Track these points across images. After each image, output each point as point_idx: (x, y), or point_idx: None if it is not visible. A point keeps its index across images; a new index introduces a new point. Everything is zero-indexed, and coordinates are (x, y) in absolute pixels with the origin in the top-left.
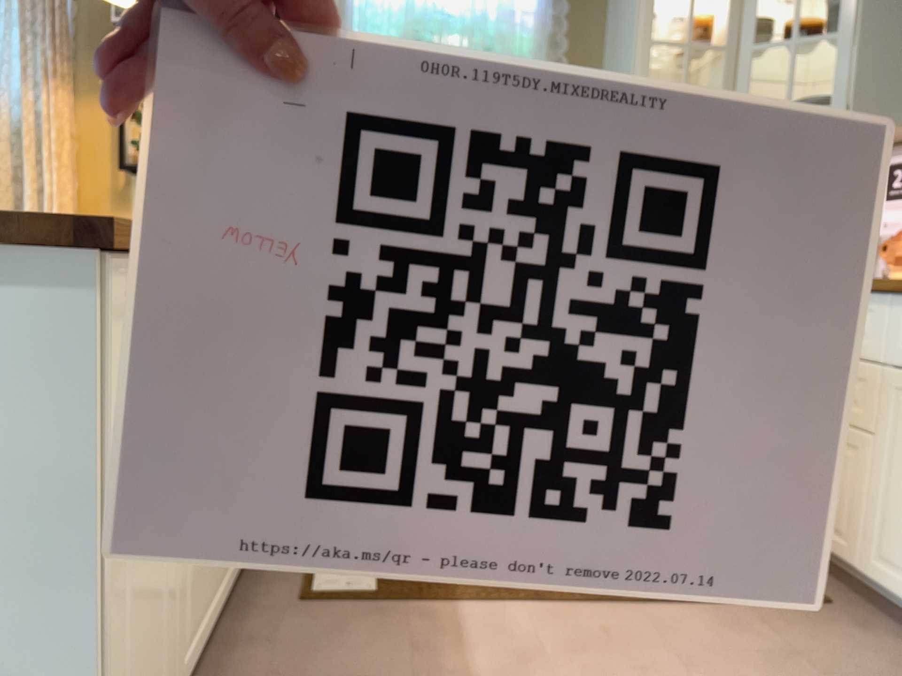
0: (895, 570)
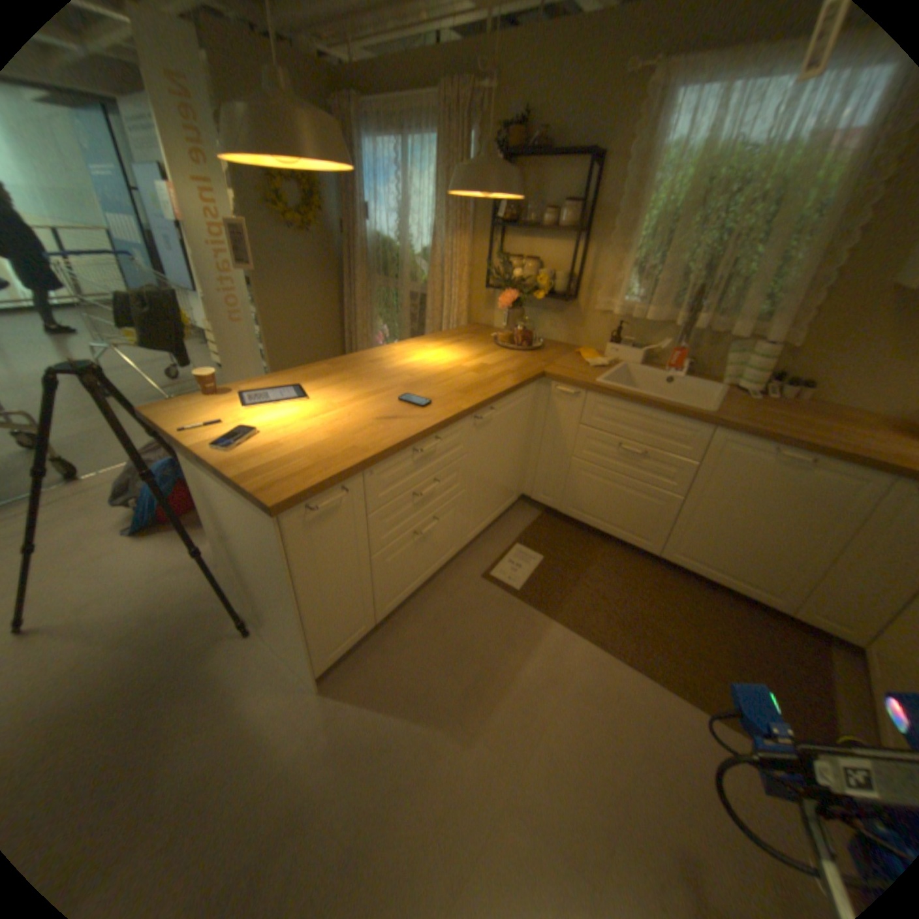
0: None
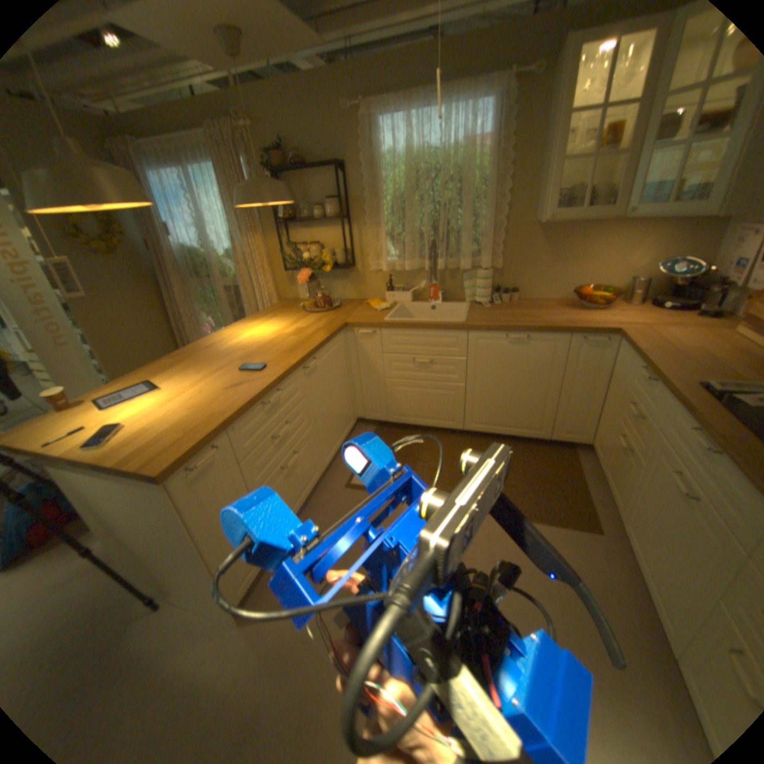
0: (636, 537)
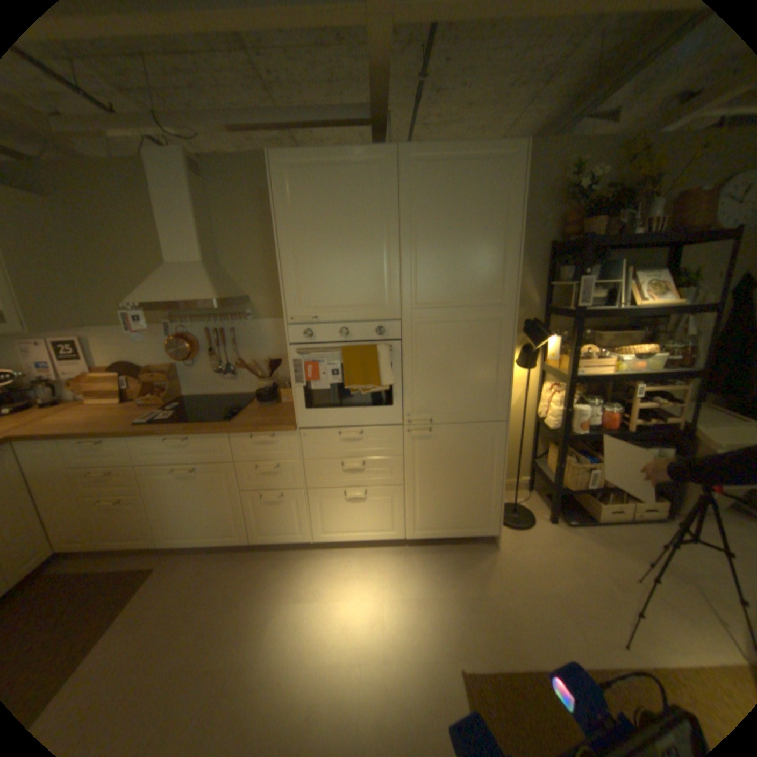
0: (172, 539)
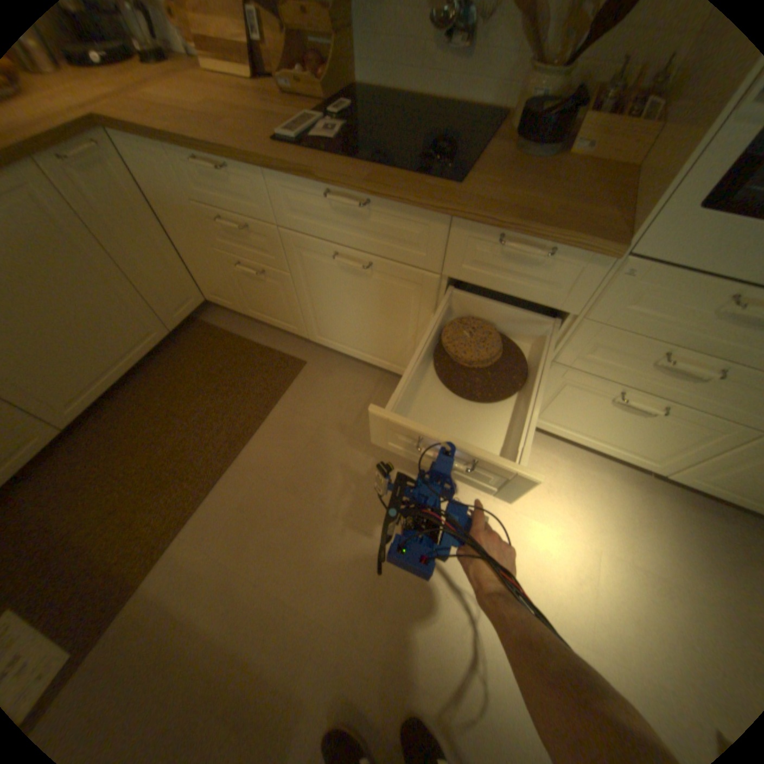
0: (328, 338)
